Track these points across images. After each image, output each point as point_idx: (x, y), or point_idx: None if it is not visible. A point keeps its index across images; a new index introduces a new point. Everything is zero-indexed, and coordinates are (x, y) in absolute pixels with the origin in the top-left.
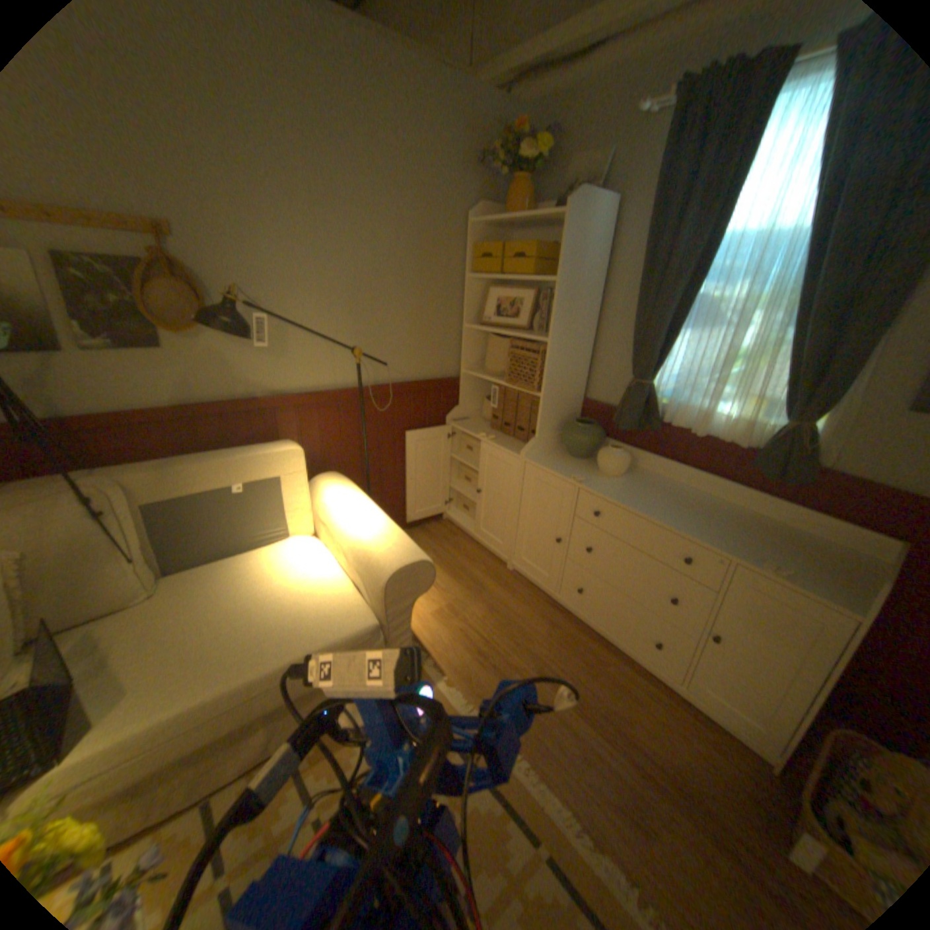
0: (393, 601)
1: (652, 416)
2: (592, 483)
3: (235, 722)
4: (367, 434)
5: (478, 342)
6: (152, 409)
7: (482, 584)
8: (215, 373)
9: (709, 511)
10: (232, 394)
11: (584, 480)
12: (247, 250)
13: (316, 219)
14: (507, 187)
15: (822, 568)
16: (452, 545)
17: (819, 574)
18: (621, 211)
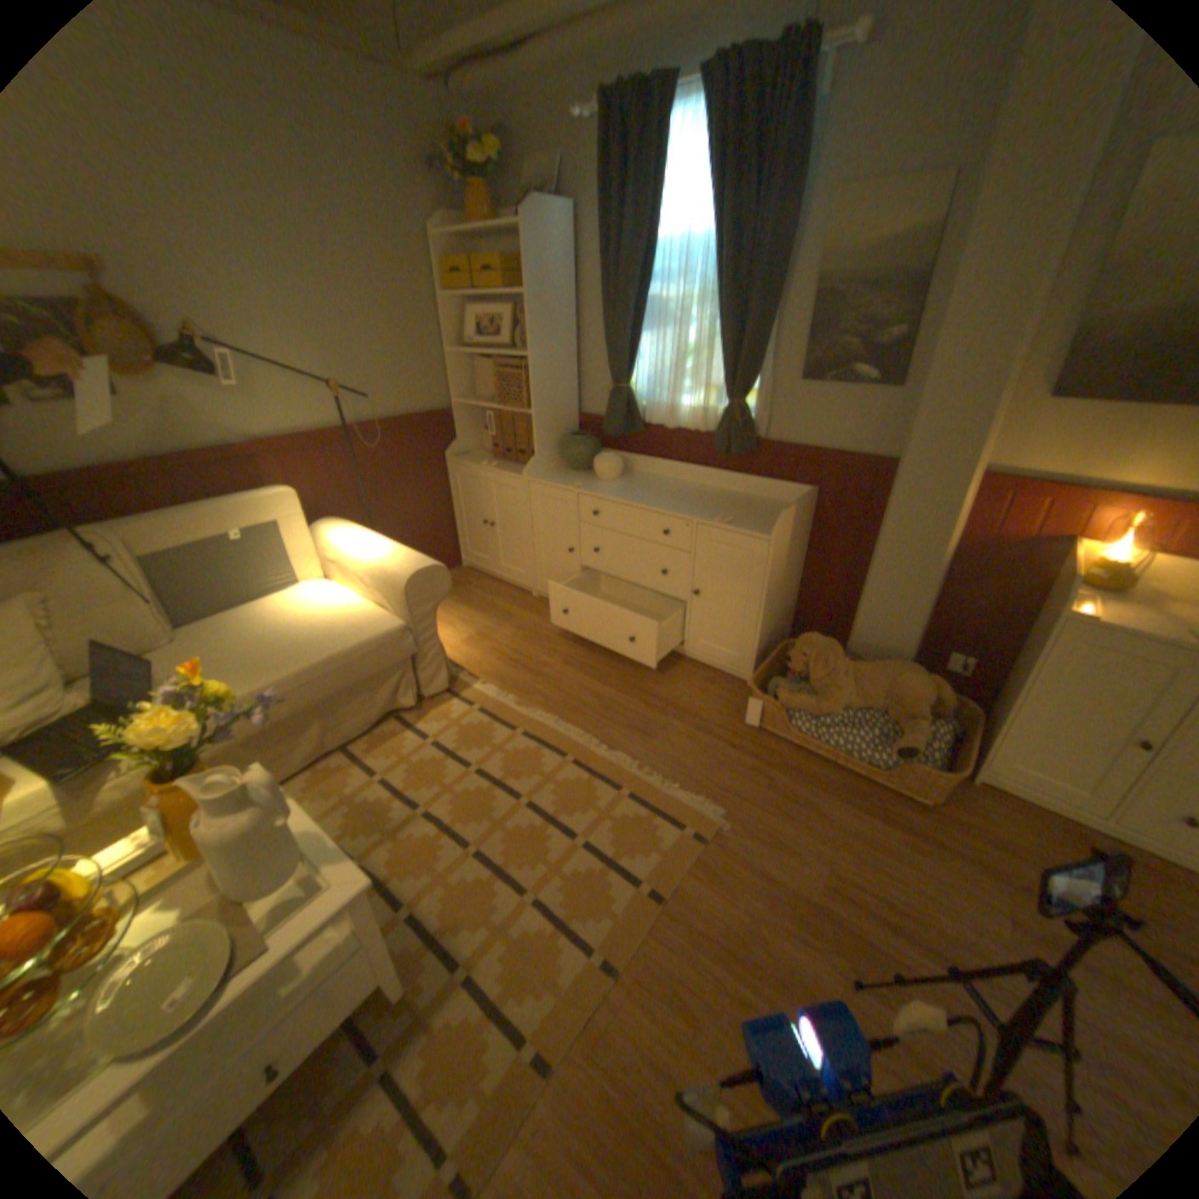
0: (414, 605)
1: (635, 420)
2: (588, 489)
3: (290, 707)
4: (360, 478)
5: (464, 368)
6: (119, 463)
7: (509, 613)
8: (179, 420)
9: (686, 494)
10: (202, 442)
11: (581, 487)
12: (189, 282)
13: (258, 243)
14: (464, 193)
15: (757, 516)
16: (475, 587)
17: (752, 520)
18: (577, 217)
